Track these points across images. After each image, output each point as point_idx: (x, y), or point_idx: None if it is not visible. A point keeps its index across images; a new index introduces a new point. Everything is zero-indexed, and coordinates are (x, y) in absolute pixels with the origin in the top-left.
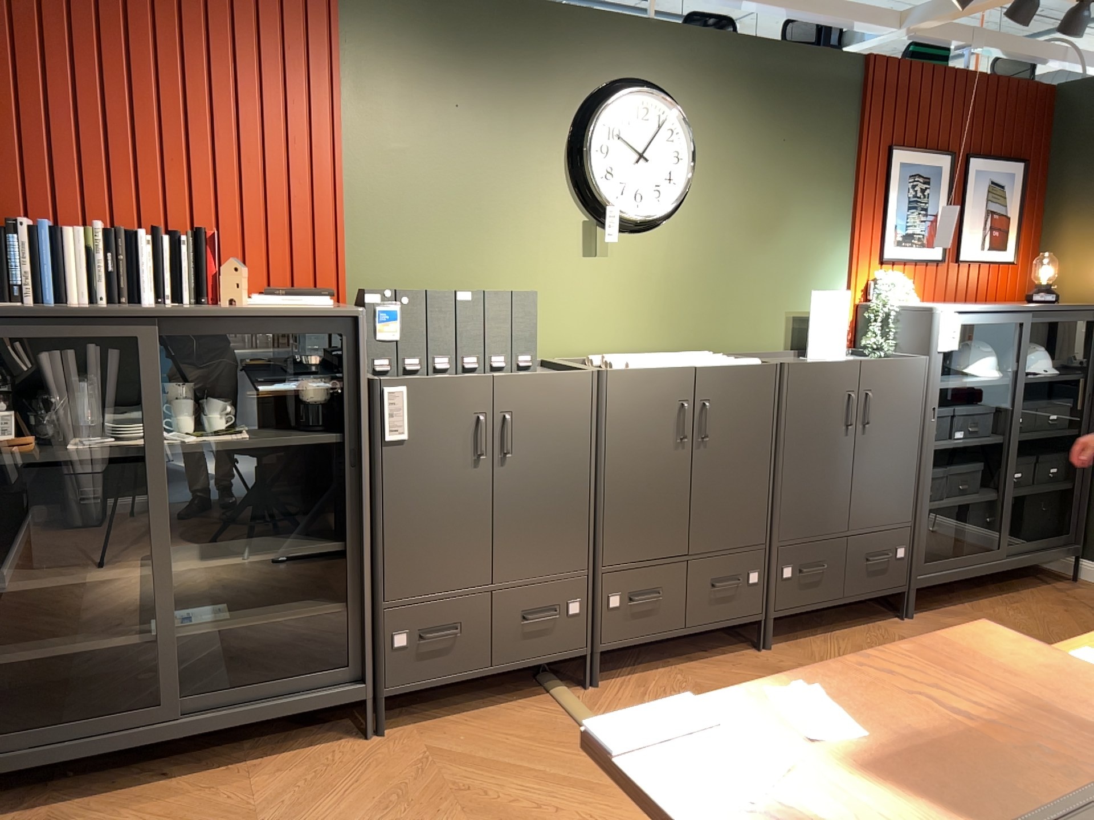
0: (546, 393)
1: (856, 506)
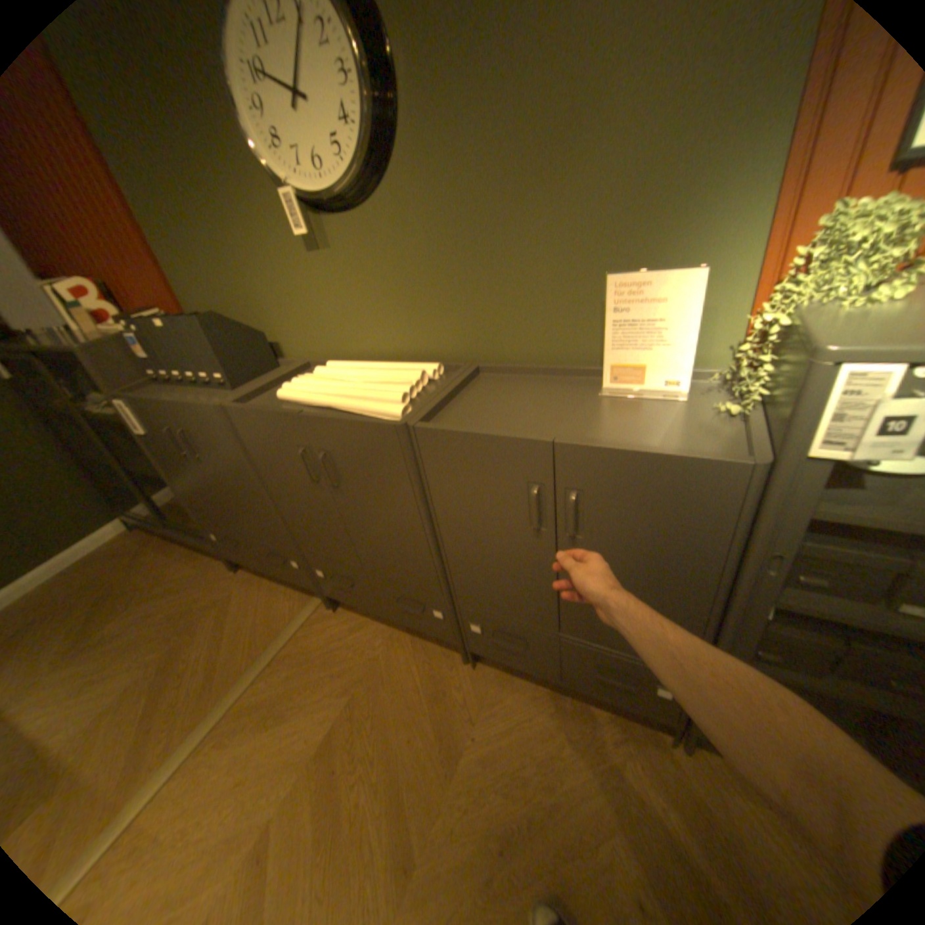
0: (195, 417)
1: (568, 617)
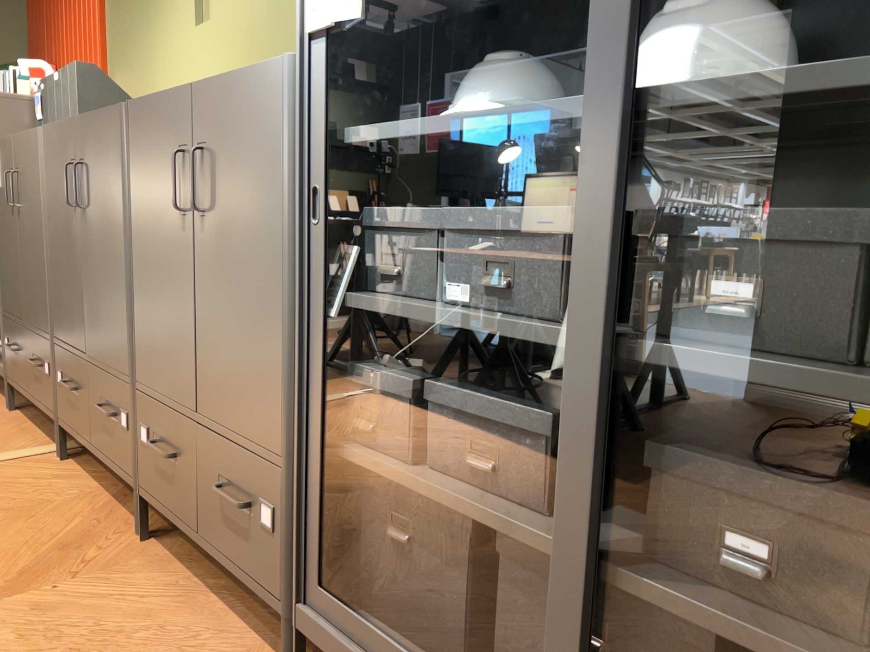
0: (27, 151)
1: (201, 372)
